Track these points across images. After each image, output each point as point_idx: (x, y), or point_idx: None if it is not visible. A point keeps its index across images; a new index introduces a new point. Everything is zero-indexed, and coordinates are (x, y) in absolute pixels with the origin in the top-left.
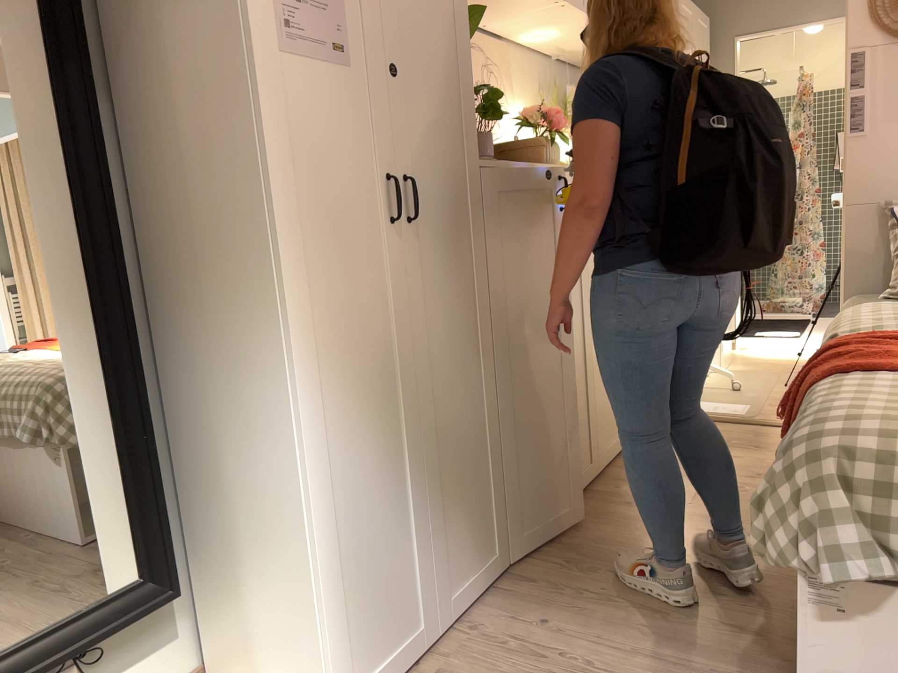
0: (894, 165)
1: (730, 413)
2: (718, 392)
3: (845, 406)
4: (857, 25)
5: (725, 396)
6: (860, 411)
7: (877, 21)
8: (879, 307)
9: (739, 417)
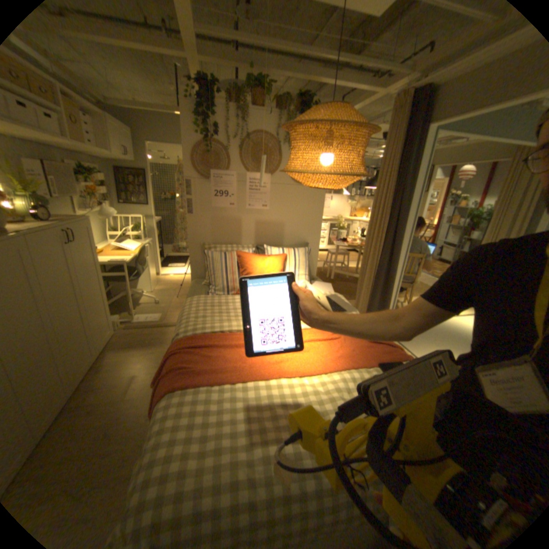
0: (207, 228)
1: (154, 321)
2: (150, 306)
3: (163, 452)
4: (190, 166)
5: (153, 309)
6: (169, 463)
7: (198, 167)
8: (201, 303)
9: (157, 323)
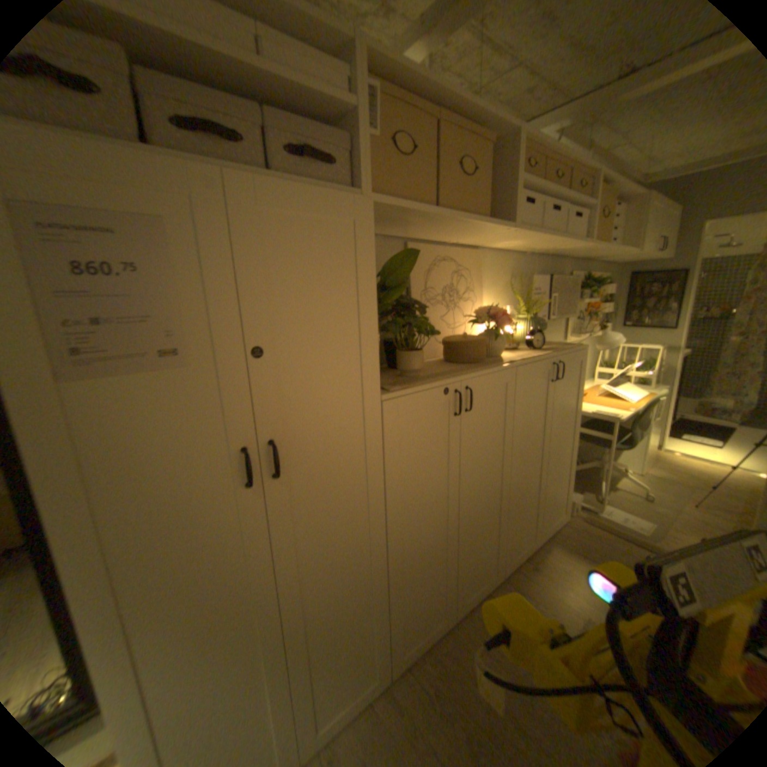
0: None
1: (638, 533)
2: (635, 502)
3: None
4: None
5: (640, 510)
6: None
7: None
8: None
9: (644, 542)
